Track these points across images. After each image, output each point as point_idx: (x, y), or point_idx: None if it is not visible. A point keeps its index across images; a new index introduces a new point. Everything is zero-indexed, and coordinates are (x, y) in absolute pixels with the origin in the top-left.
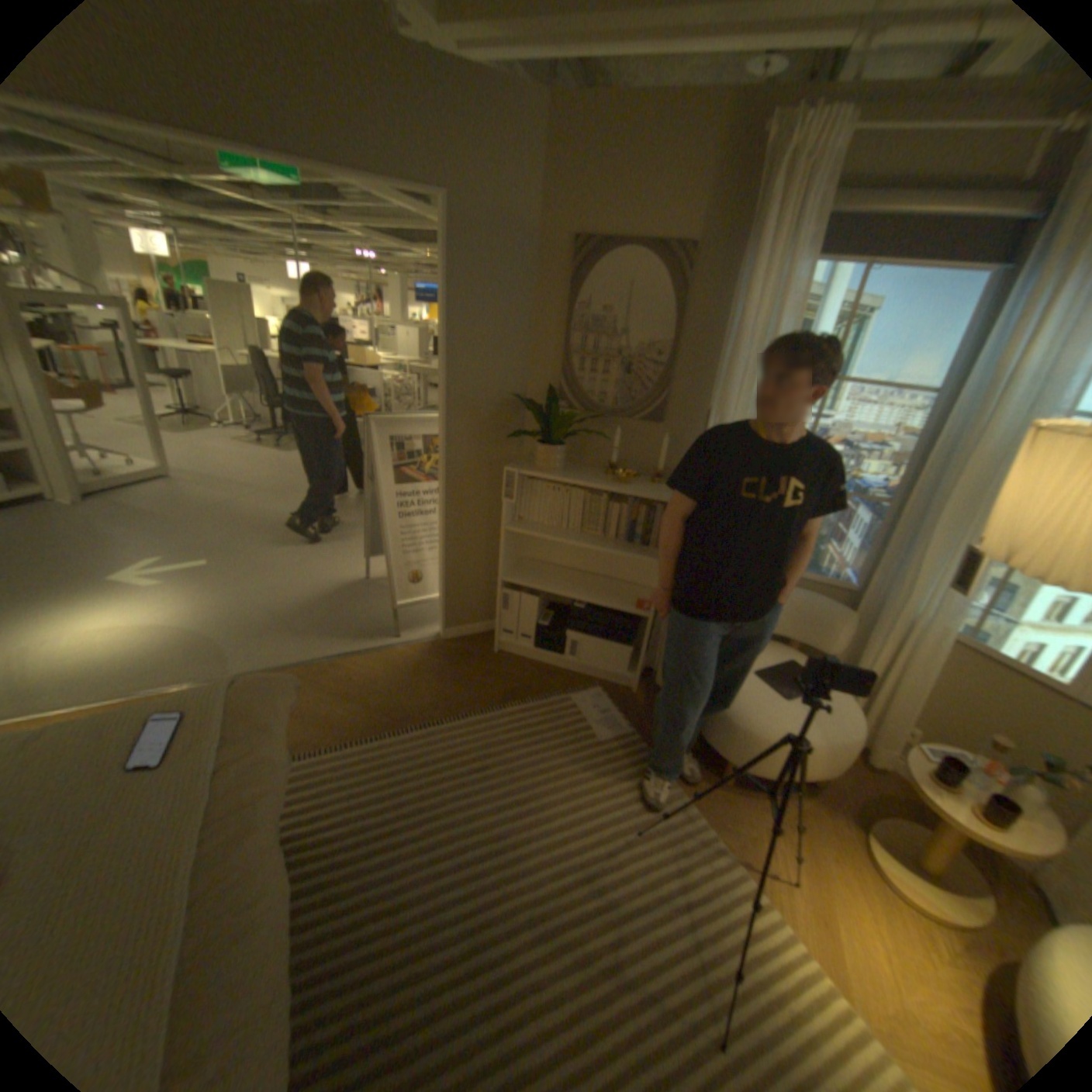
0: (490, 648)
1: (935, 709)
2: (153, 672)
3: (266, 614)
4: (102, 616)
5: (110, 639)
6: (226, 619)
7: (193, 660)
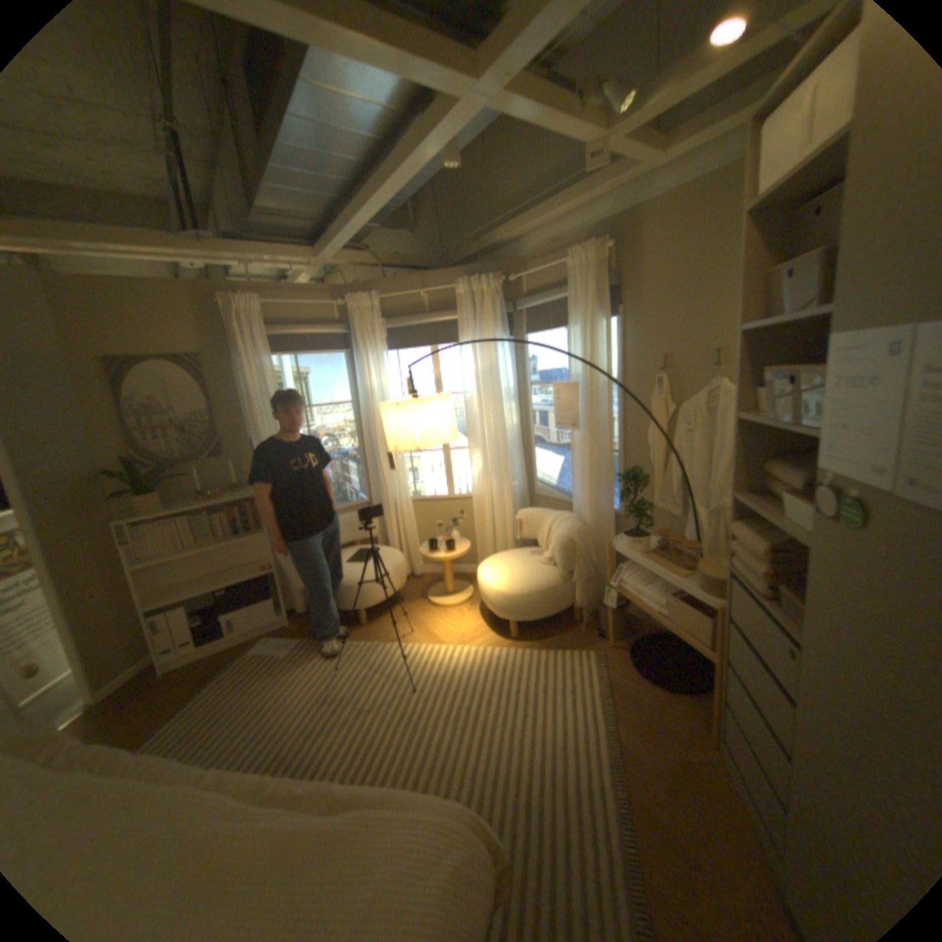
0: (151, 679)
1: (421, 535)
2: None
3: None
4: None
5: None
6: None
7: None
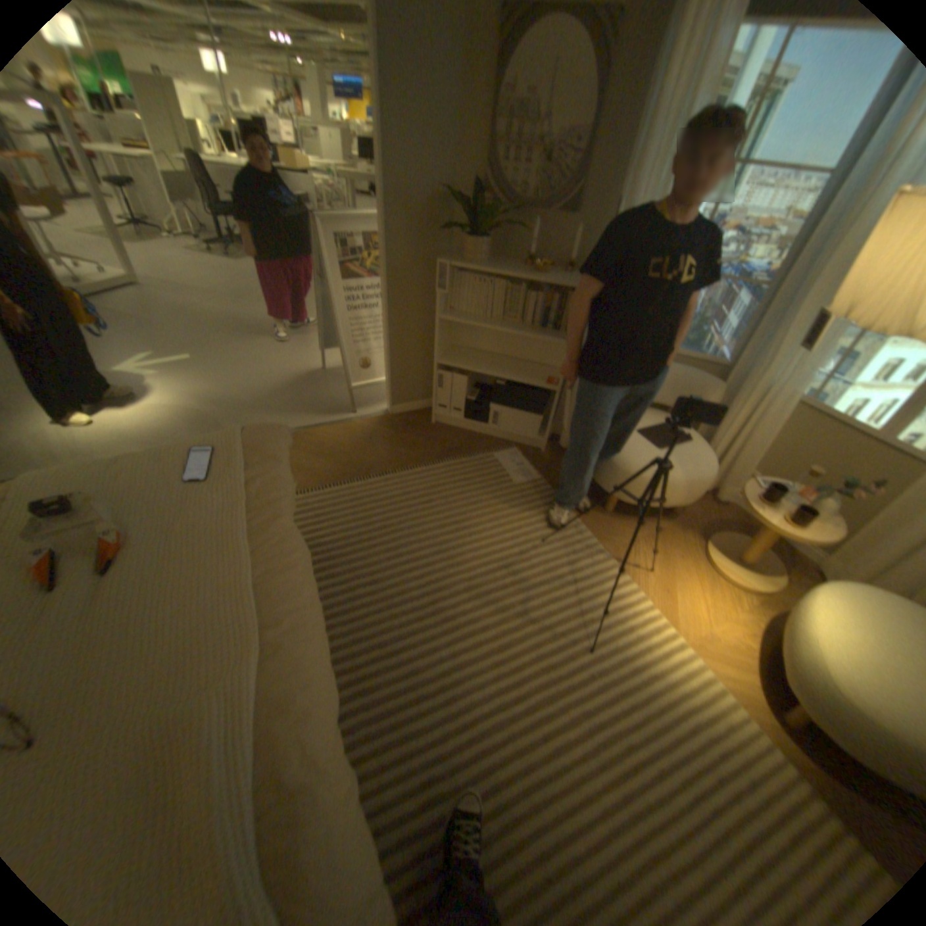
0: (428, 420)
1: (773, 455)
2: (170, 437)
3: (247, 395)
4: (118, 398)
5: (129, 414)
6: (215, 399)
7: (197, 429)
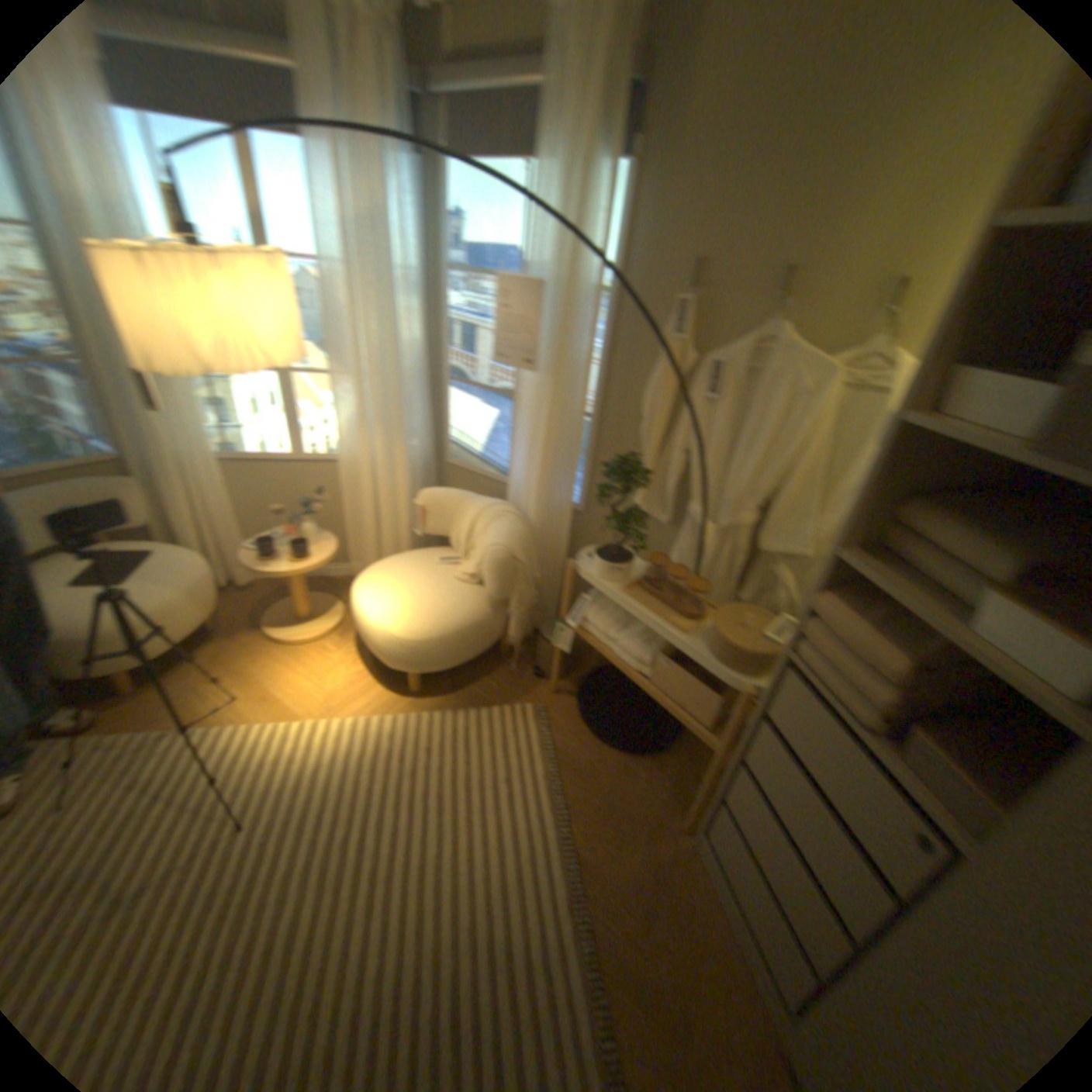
0: None
1: (241, 519)
2: None
3: None
4: None
5: None
6: None
7: None
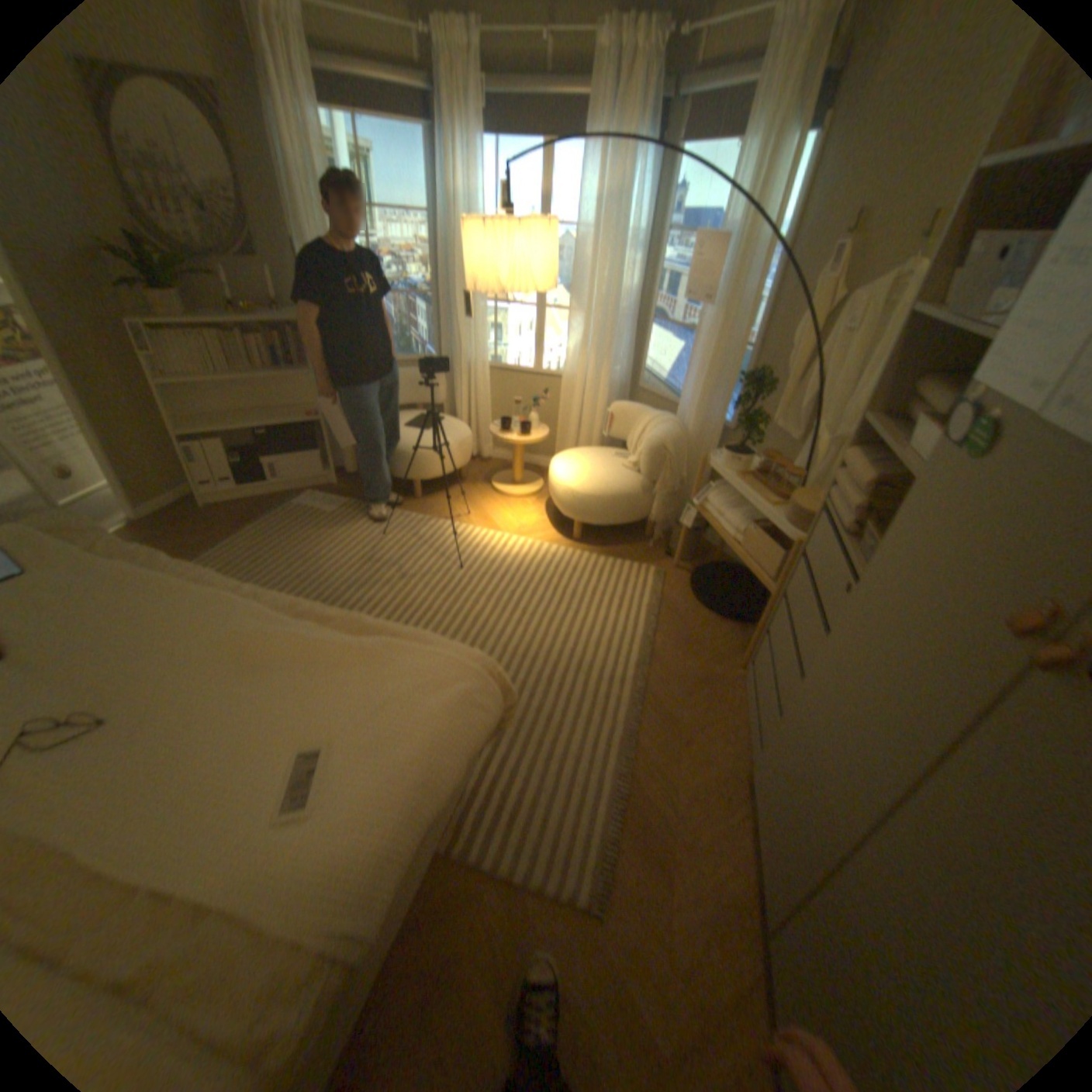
0: (193, 507)
1: (495, 412)
2: None
3: None
4: None
5: None
6: None
7: None
